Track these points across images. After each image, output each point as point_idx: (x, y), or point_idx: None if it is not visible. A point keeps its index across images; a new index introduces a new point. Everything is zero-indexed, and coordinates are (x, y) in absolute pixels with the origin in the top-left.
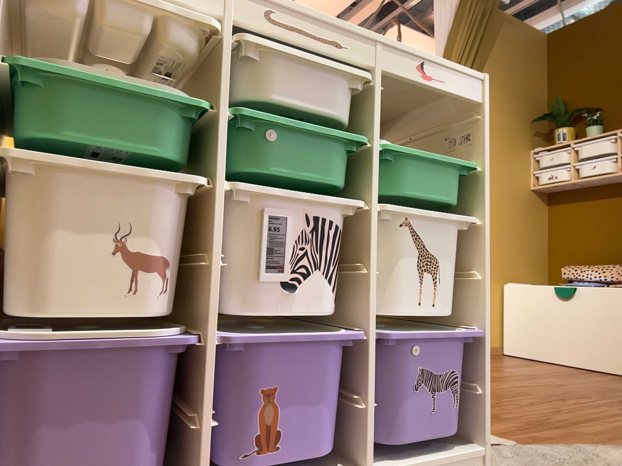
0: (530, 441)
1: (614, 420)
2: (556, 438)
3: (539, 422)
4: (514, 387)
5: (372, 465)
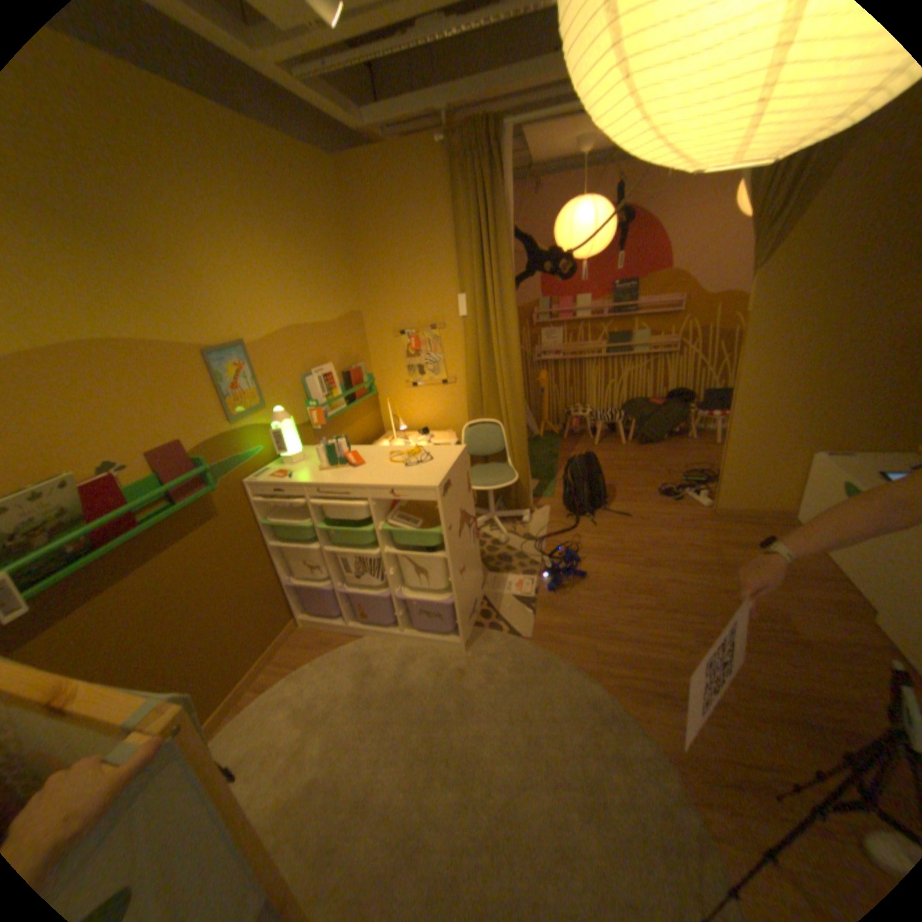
0: (542, 645)
1: (653, 657)
2: (562, 650)
3: (588, 632)
4: (664, 587)
5: (407, 633)
